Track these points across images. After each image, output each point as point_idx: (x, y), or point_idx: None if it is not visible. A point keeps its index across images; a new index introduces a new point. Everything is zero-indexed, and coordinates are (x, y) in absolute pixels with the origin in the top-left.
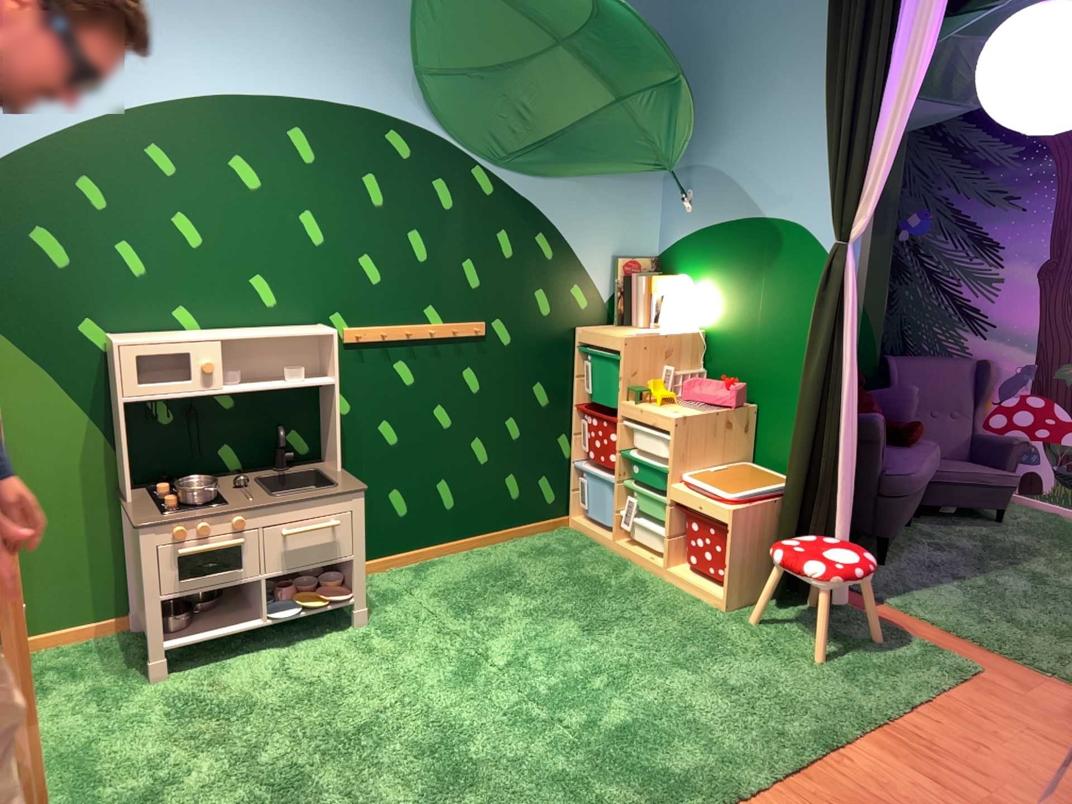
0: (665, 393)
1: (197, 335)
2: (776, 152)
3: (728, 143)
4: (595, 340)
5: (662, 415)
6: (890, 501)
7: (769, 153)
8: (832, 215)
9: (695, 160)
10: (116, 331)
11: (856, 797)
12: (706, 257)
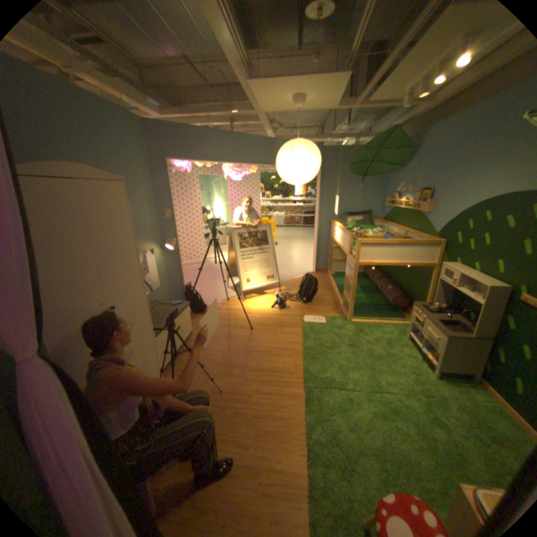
0: None
1: (462, 270)
2: None
3: None
4: None
5: None
6: None
7: None
8: None
9: None
10: (462, 263)
11: (287, 439)
12: None
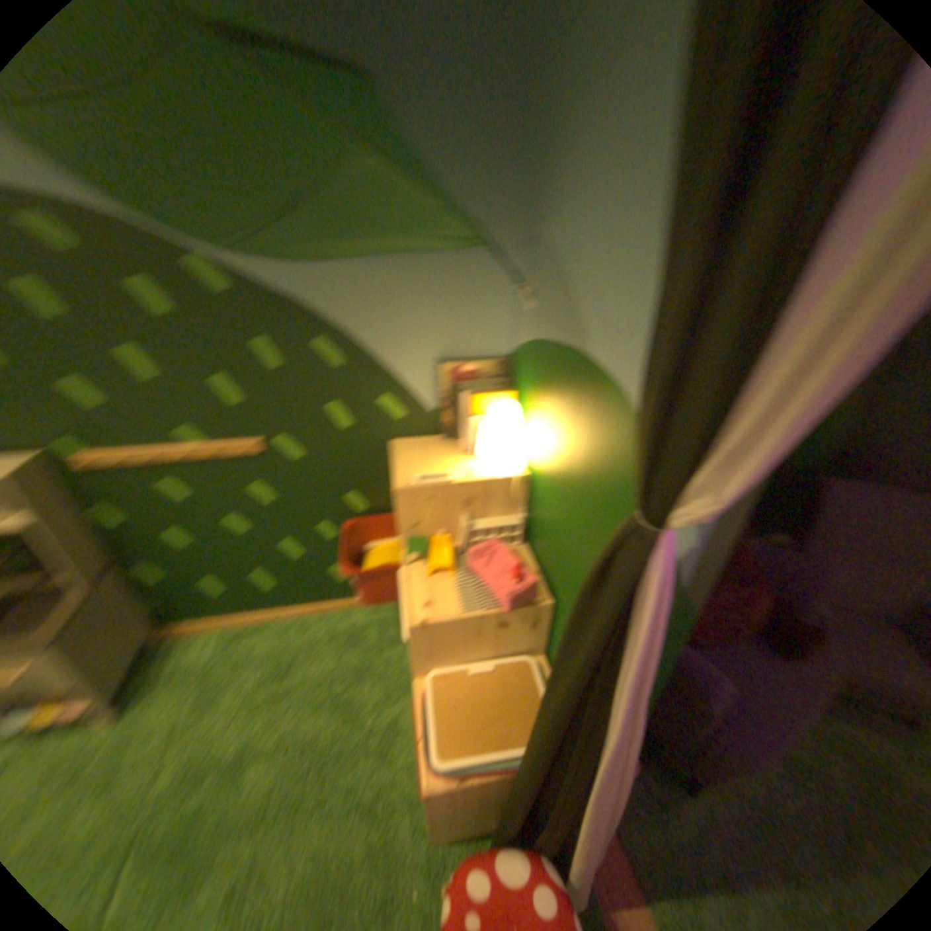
0: (444, 557)
1: None
2: (621, 230)
3: (567, 199)
4: (391, 469)
5: (405, 609)
6: (718, 772)
7: (611, 229)
8: (638, 454)
9: (537, 230)
10: None
11: None
12: (536, 384)
